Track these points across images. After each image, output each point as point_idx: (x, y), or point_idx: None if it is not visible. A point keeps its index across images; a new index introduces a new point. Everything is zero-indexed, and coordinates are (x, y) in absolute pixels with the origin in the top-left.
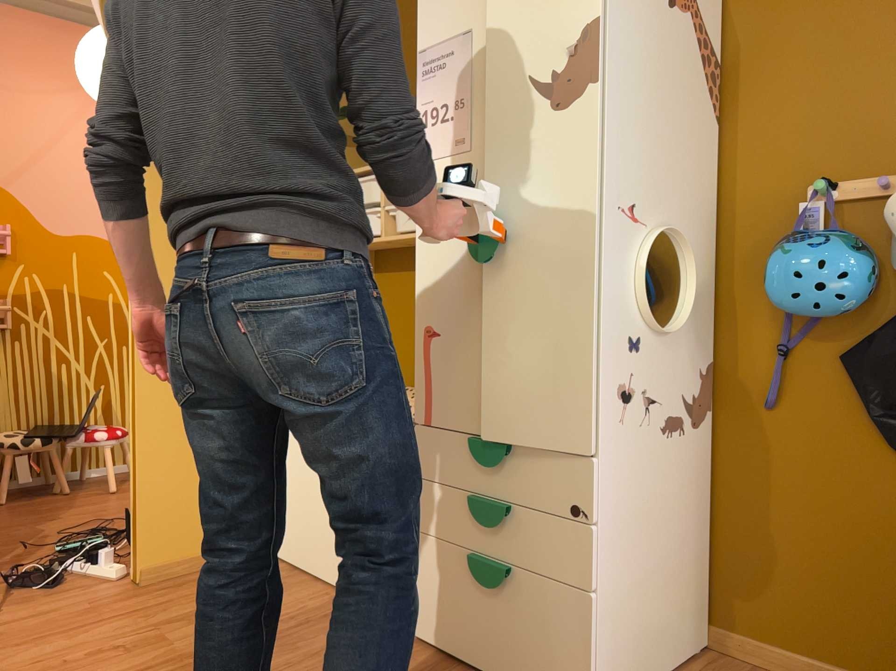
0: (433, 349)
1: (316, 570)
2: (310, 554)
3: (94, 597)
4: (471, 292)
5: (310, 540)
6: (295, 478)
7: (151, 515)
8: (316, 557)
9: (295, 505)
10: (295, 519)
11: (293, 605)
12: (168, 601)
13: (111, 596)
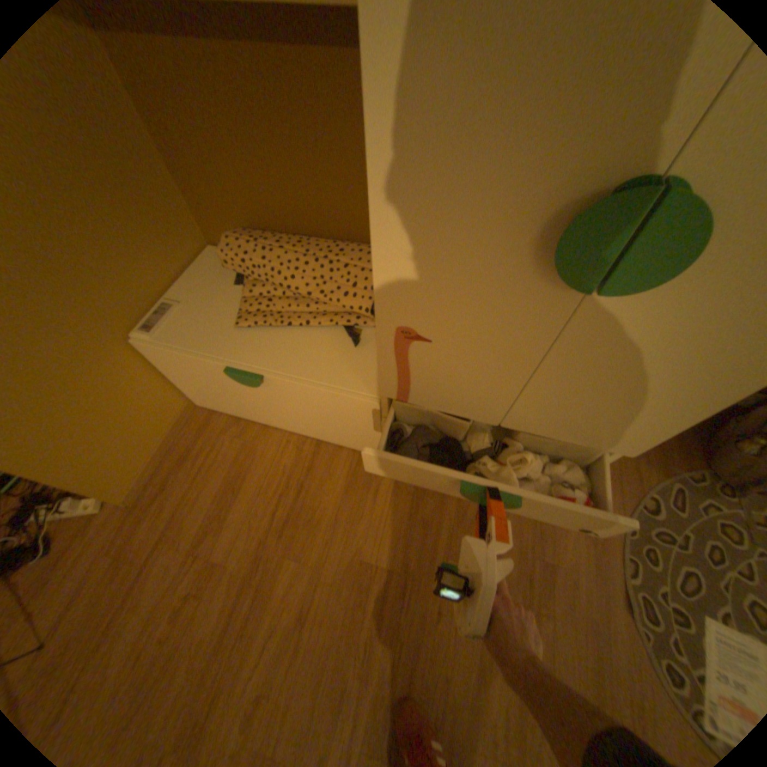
0: (417, 351)
1: (263, 422)
2: (253, 415)
3: (103, 542)
4: (518, 312)
5: (248, 410)
6: (203, 378)
7: (91, 479)
8: (260, 417)
9: (215, 392)
10: (221, 398)
11: (274, 467)
12: (174, 514)
13: (118, 534)
